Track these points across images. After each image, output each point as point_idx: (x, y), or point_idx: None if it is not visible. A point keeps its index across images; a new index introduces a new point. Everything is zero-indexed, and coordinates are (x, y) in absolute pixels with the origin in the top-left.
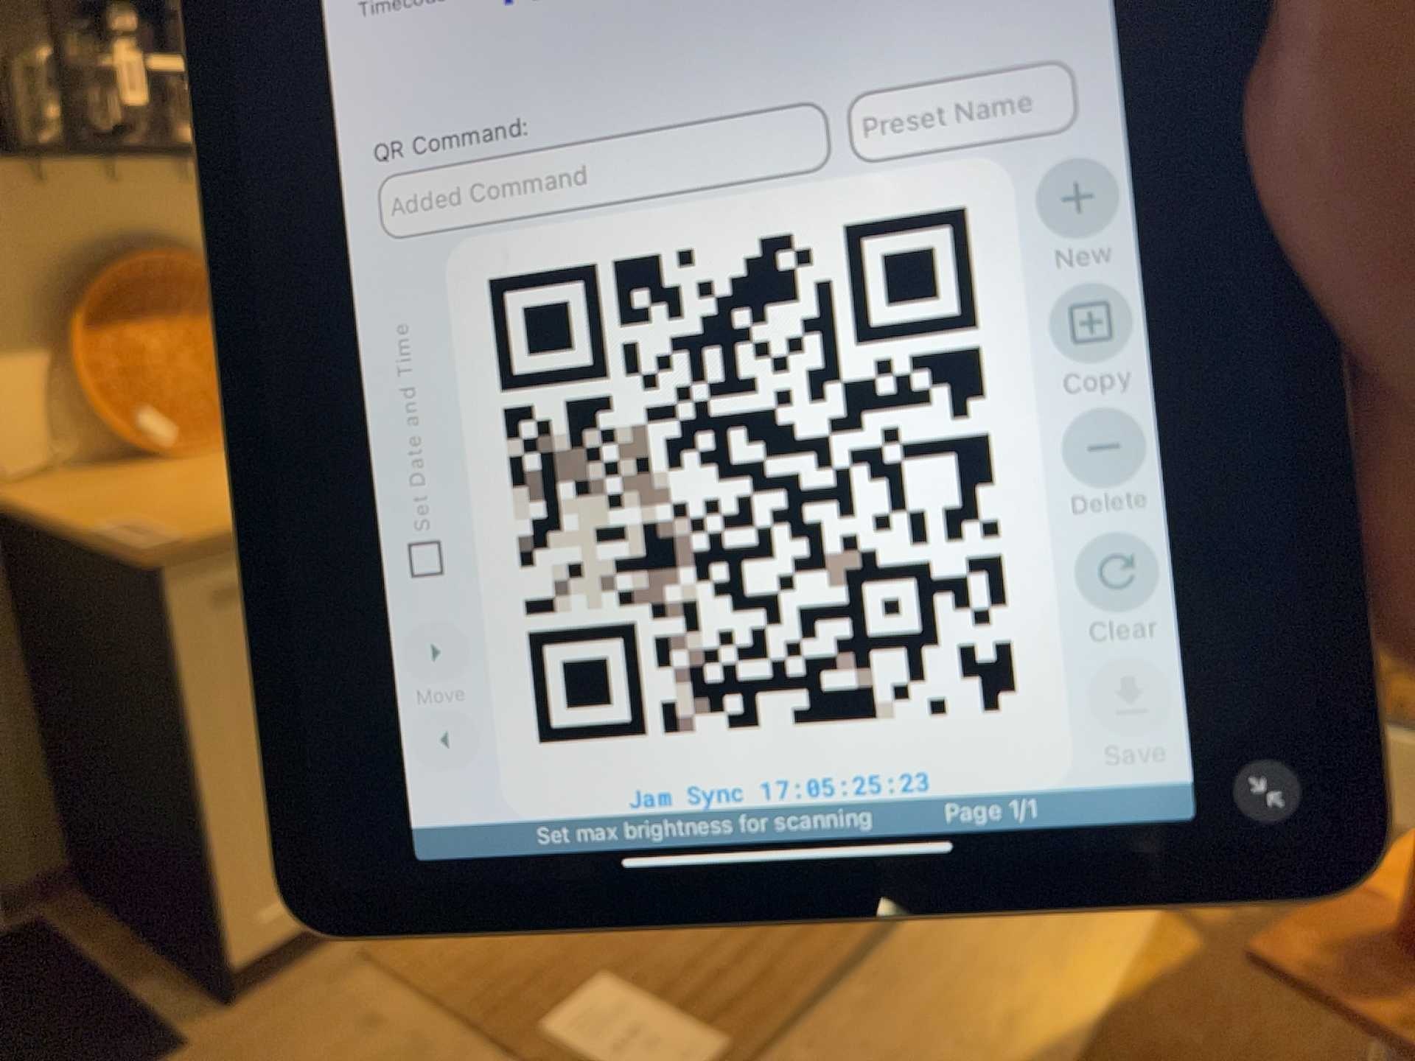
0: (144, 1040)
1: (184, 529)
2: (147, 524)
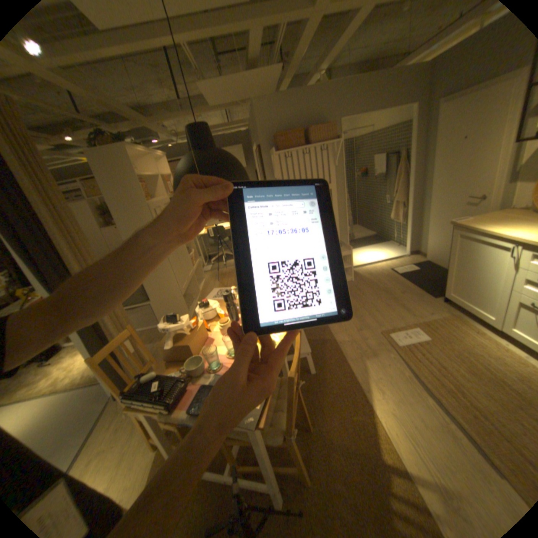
0: (440, 295)
1: (464, 222)
2: (468, 219)
